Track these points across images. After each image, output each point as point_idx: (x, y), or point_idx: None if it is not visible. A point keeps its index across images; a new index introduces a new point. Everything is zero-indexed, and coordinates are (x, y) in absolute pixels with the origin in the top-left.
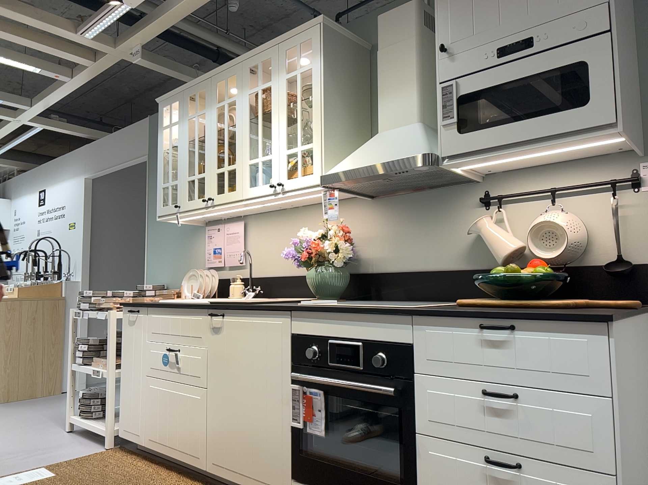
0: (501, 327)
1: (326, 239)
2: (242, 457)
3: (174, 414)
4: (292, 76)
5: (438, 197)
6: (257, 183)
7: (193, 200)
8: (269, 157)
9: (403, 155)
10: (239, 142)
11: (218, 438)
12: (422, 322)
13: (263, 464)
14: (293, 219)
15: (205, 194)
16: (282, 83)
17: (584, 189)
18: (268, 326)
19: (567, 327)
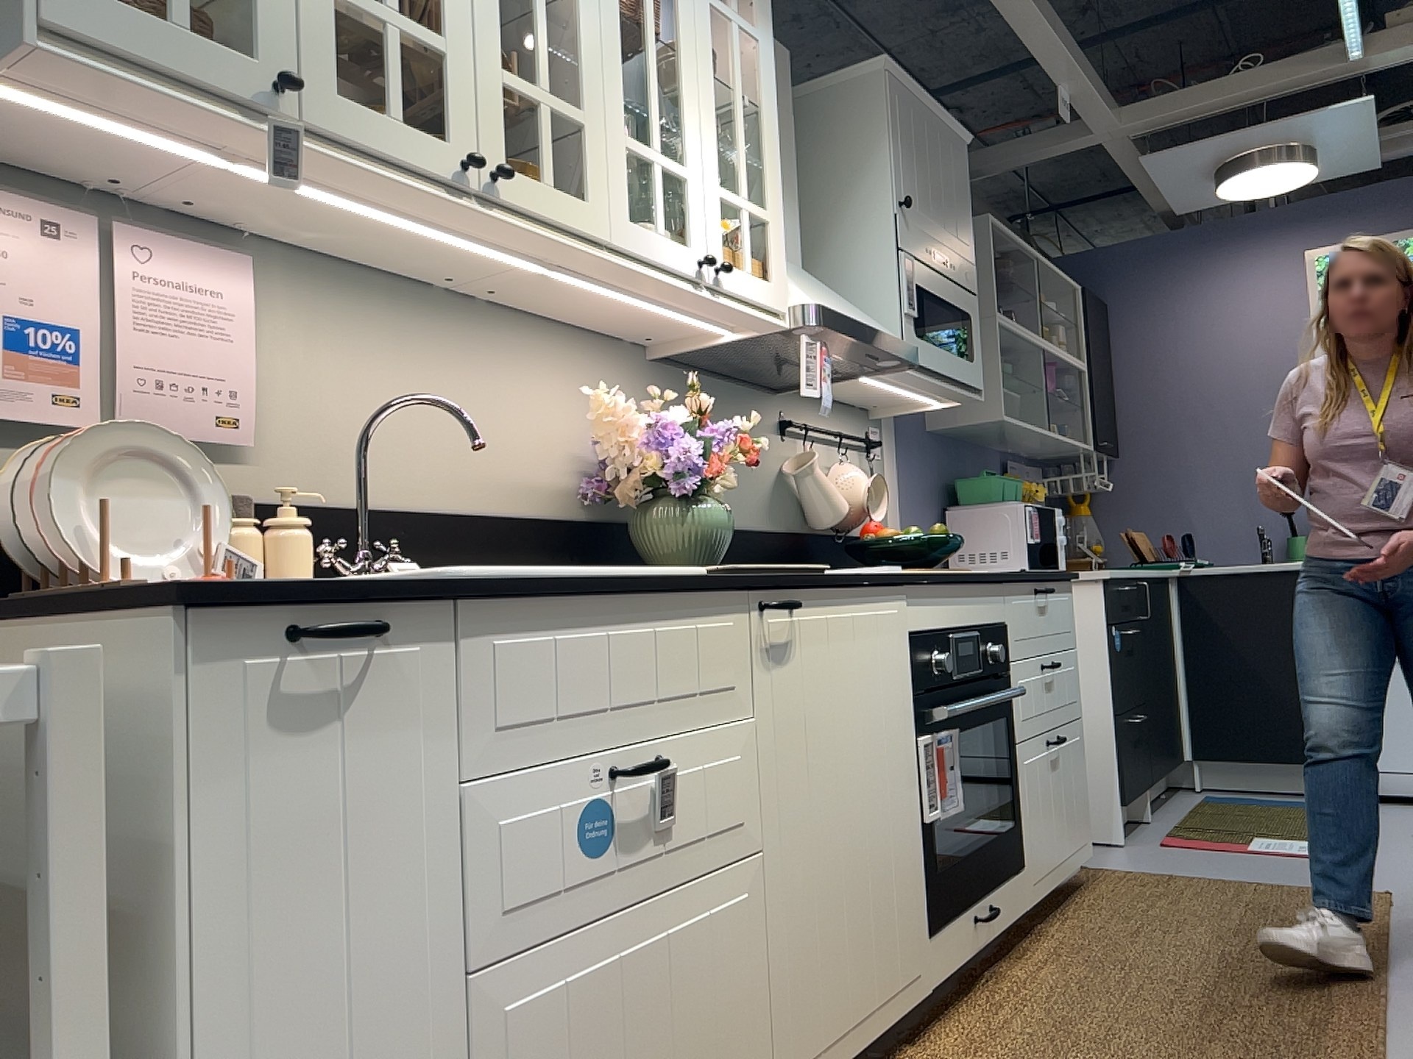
0: (1054, 590)
1: (691, 431)
2: (858, 975)
3: (655, 1036)
4: (724, 13)
5: (740, 400)
6: (655, 227)
7: (376, 115)
8: (683, 175)
9: (893, 335)
10: (596, 55)
11: (806, 979)
12: (1011, 591)
13: (893, 951)
14: (461, 332)
15: (457, 133)
16: (705, 6)
17: (849, 443)
18: (881, 622)
19: (1064, 587)
